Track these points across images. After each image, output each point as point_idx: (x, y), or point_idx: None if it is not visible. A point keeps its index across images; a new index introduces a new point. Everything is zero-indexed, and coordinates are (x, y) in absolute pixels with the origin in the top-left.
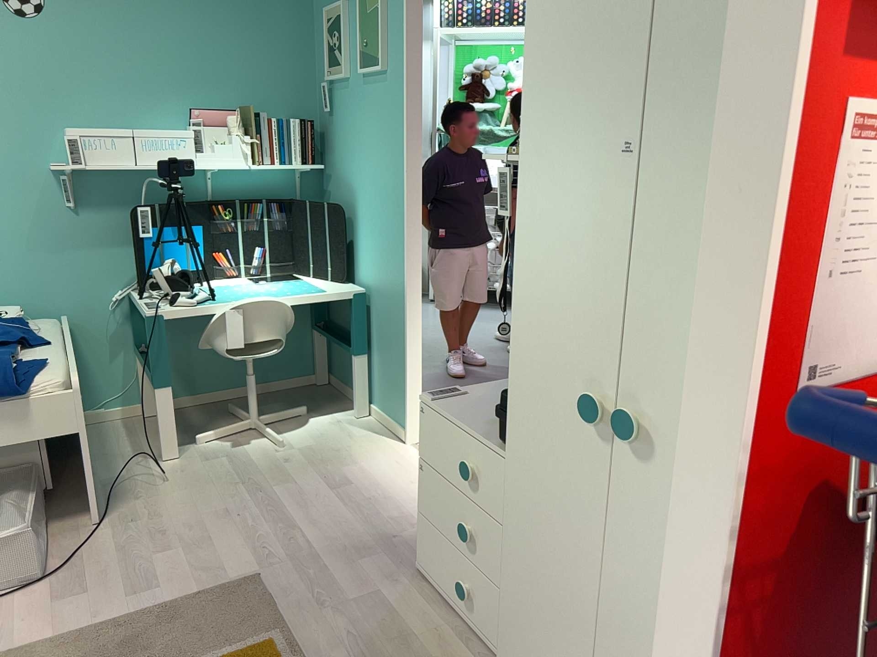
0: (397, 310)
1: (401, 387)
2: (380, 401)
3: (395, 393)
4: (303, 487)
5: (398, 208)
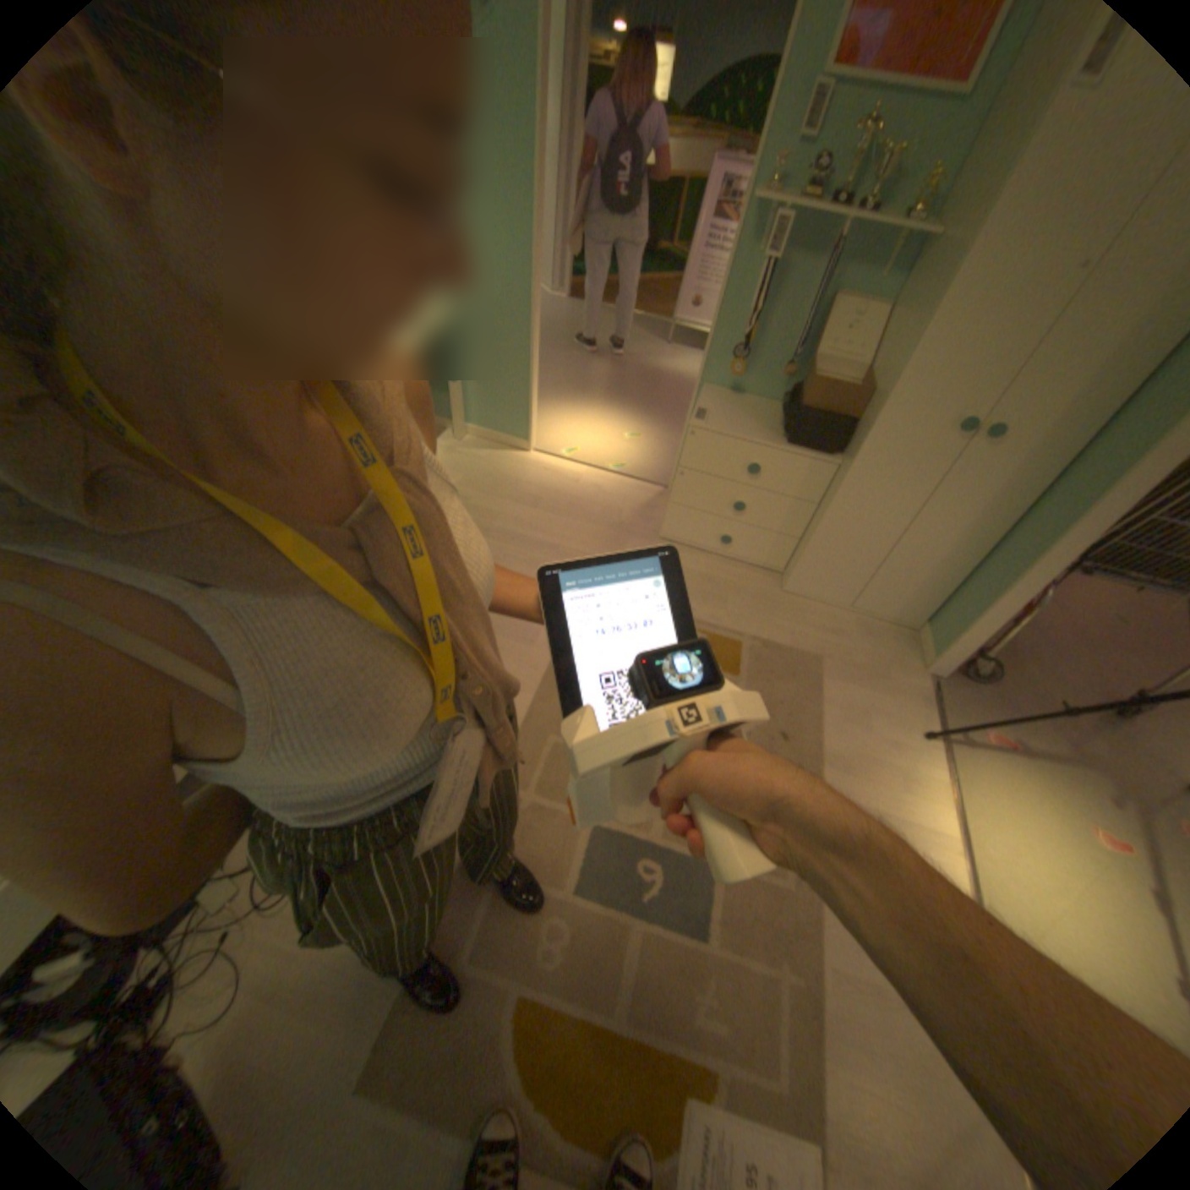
0: (513, 332)
1: (518, 404)
2: (480, 420)
3: (507, 410)
4: (513, 515)
5: (518, 216)
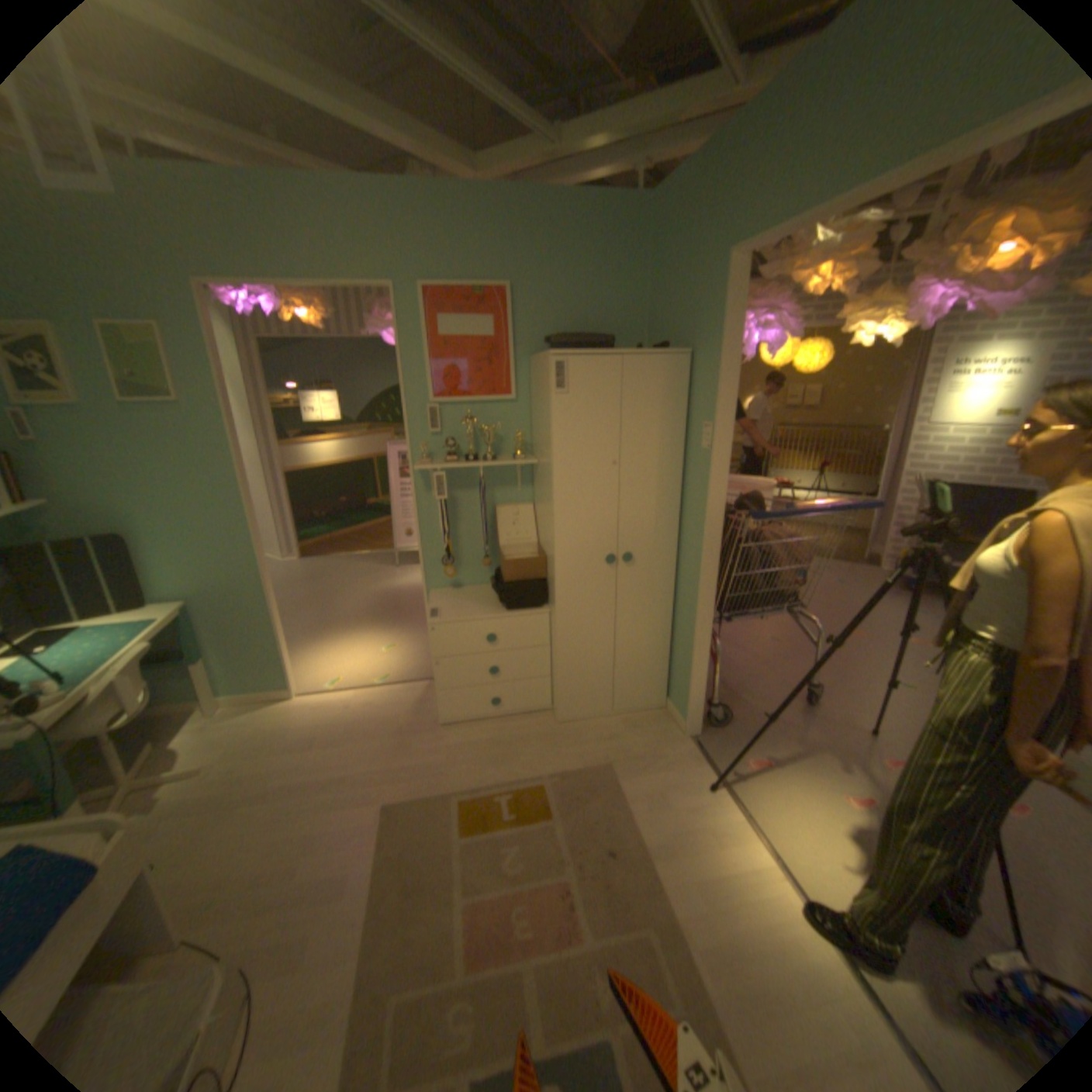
0: (250, 604)
1: (270, 661)
2: (233, 690)
3: (259, 671)
4: (288, 768)
5: (233, 520)
